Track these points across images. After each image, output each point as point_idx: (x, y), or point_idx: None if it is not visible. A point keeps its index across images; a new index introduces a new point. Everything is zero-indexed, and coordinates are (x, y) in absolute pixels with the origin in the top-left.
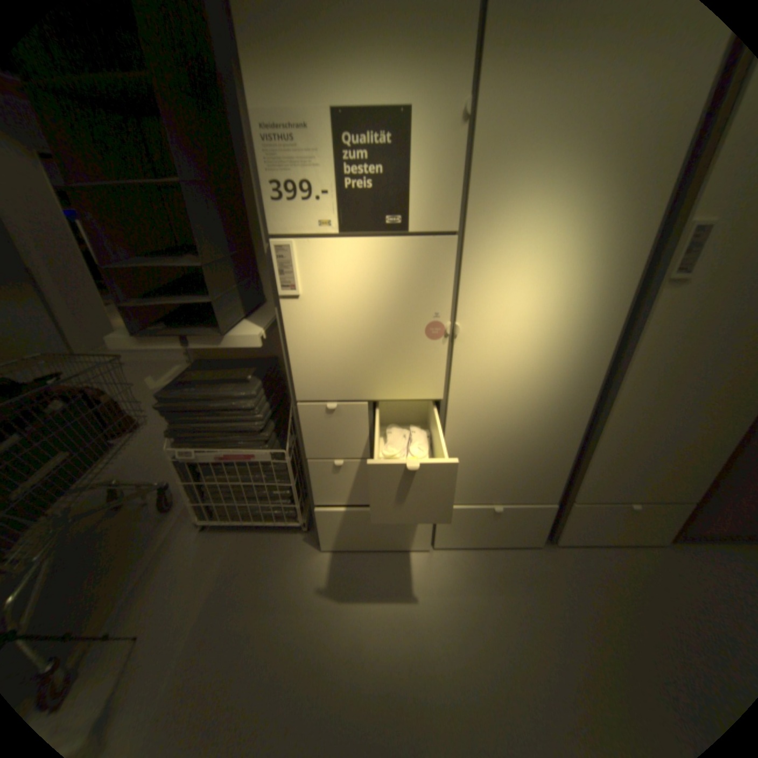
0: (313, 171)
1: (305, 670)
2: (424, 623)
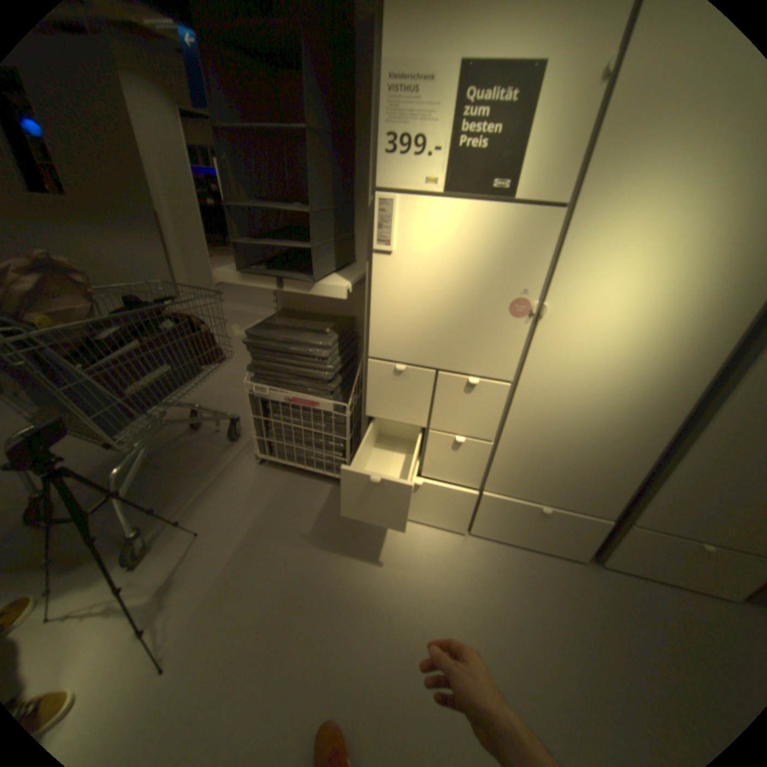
0: (431, 127)
1: (330, 603)
2: (447, 597)
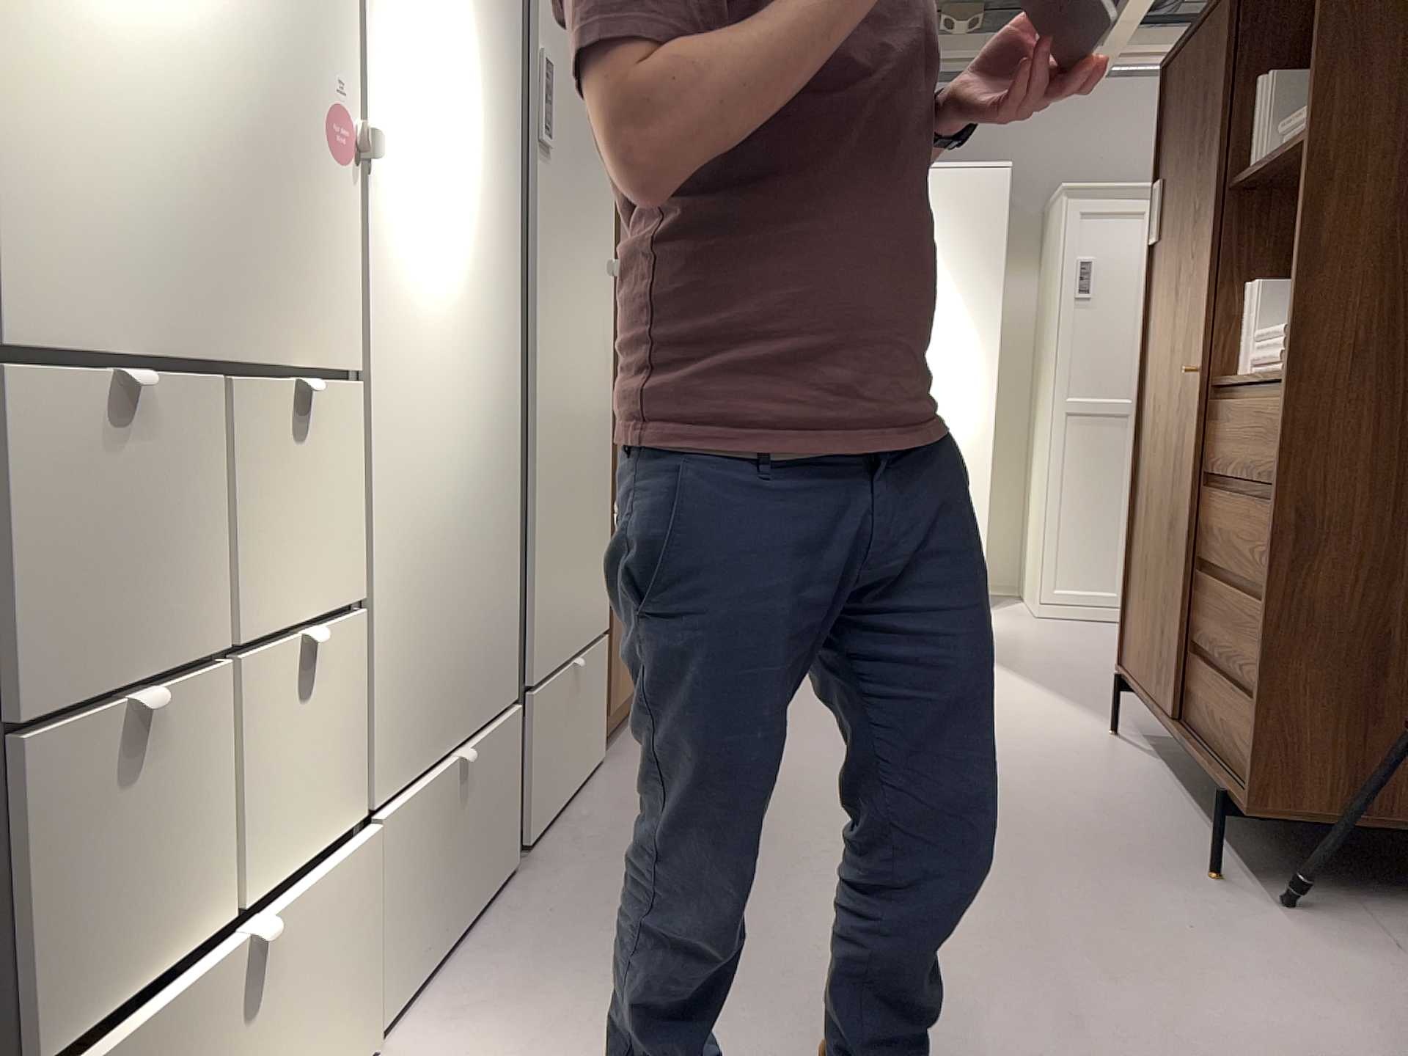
0: None
1: None
2: None
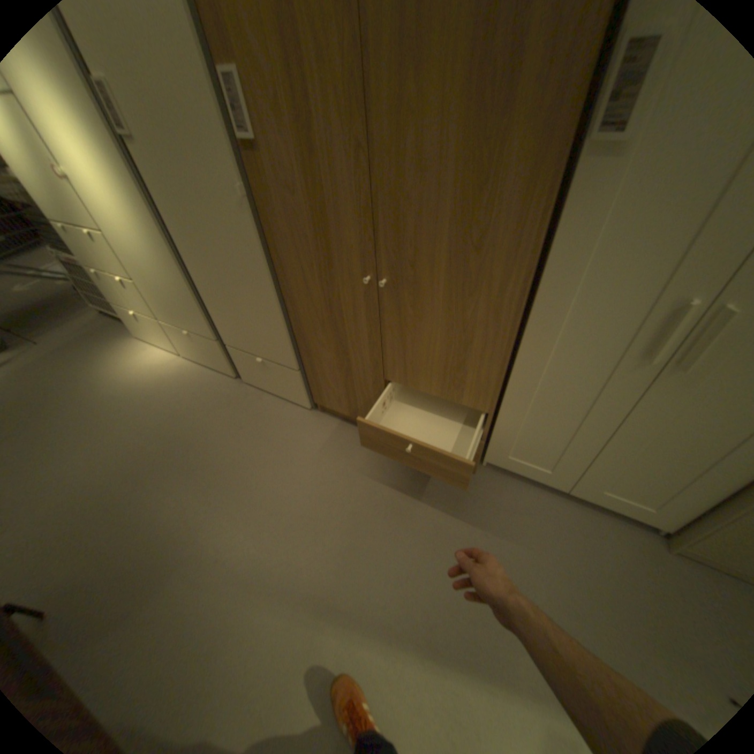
0: None
1: (75, 379)
2: (135, 384)
